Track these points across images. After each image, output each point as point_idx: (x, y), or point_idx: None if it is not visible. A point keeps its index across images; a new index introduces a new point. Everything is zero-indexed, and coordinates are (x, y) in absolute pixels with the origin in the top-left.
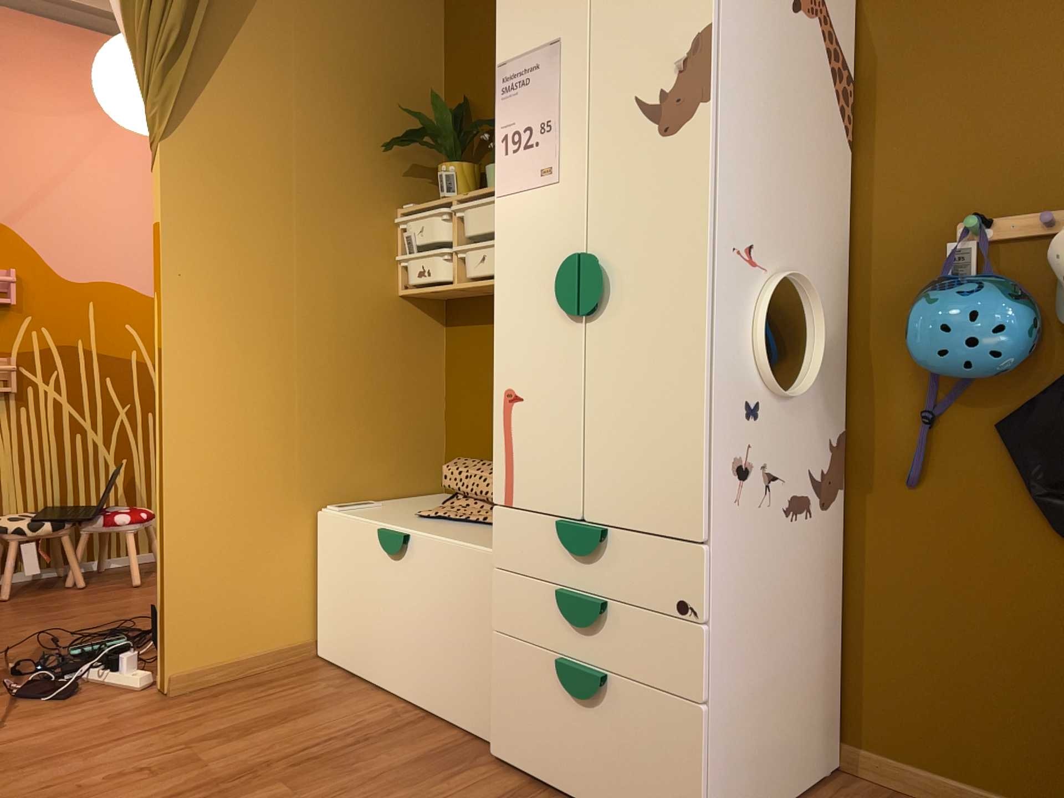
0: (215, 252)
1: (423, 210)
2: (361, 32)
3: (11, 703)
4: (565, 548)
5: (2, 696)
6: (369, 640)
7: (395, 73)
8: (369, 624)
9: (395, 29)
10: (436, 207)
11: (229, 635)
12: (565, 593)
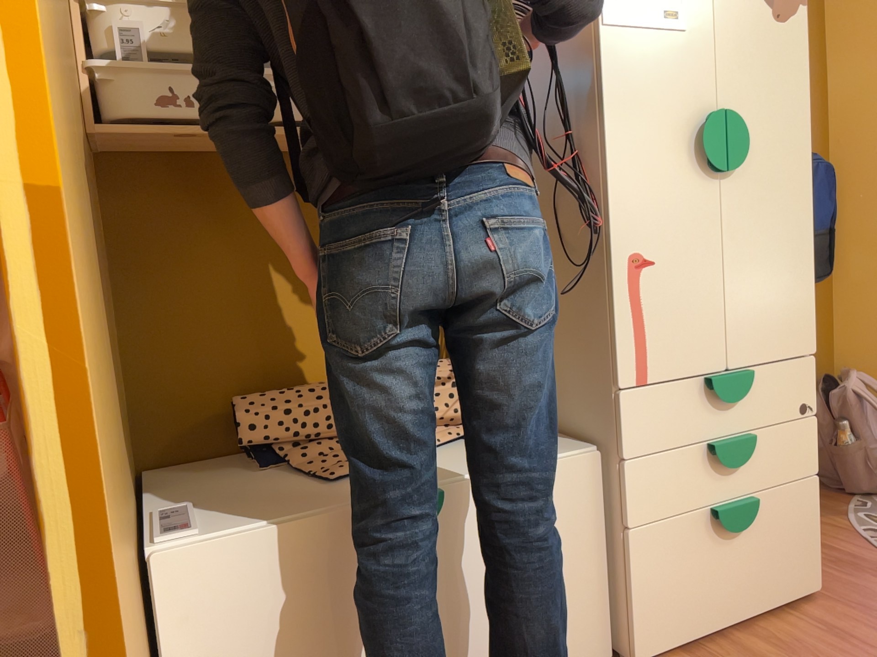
0: None
1: None
2: None
3: None
4: (724, 400)
5: None
6: None
7: None
8: None
9: None
10: None
11: None
12: (726, 443)
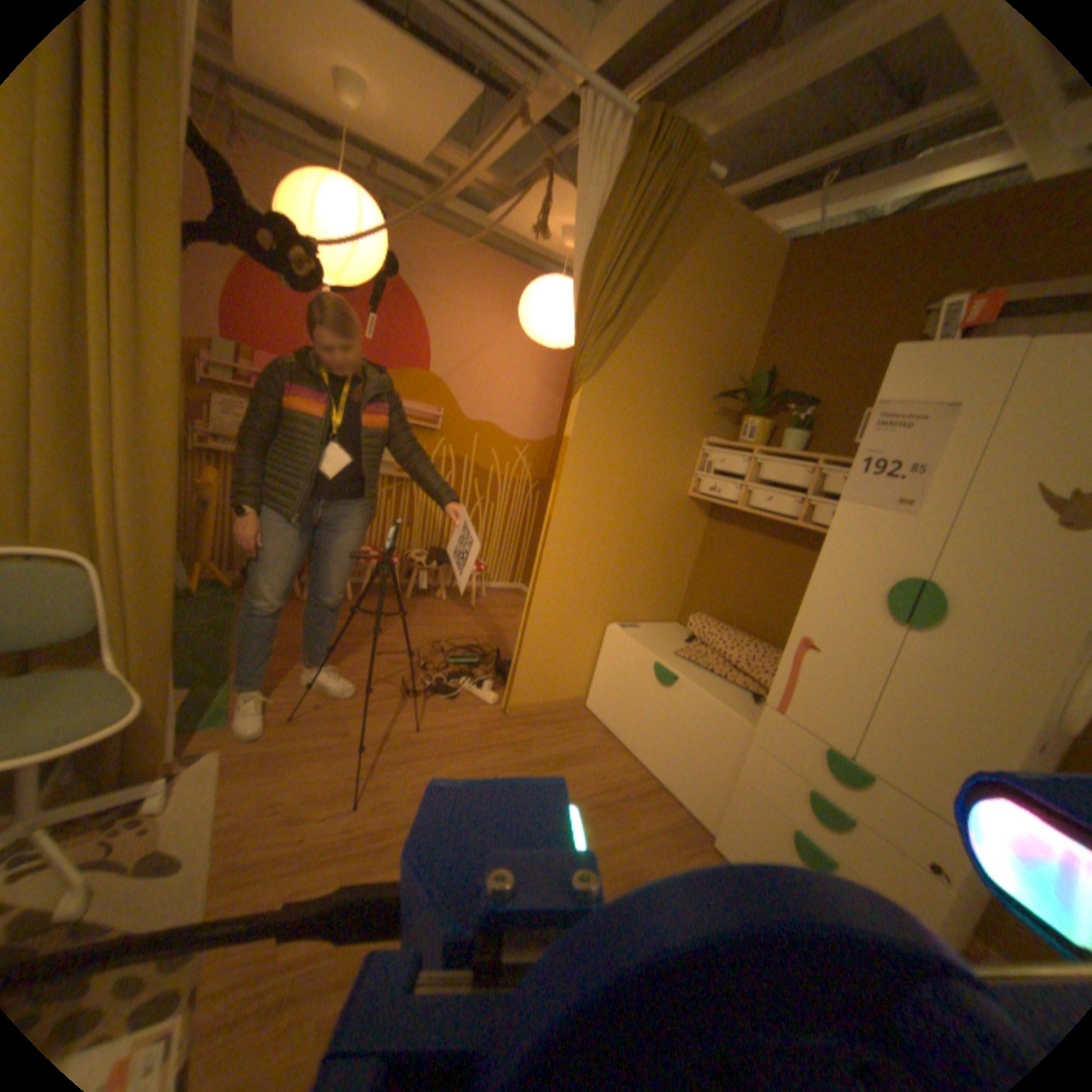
0: (593, 460)
1: (727, 447)
2: (718, 308)
3: (426, 695)
4: (831, 771)
5: (420, 687)
6: (628, 721)
7: (730, 340)
8: (631, 712)
9: (739, 307)
10: (739, 449)
11: (544, 688)
12: (819, 798)
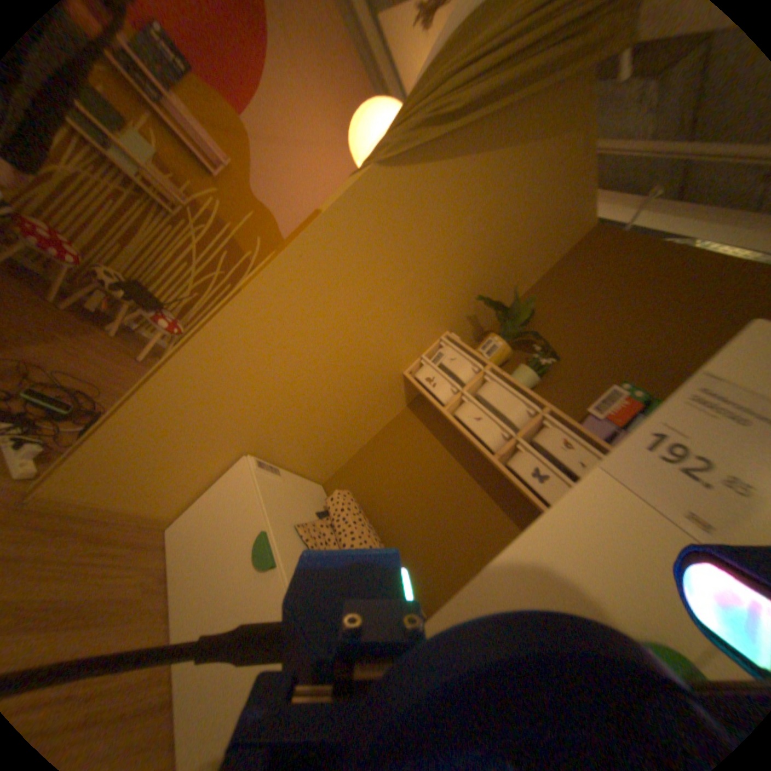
0: (335, 268)
1: (462, 352)
2: (526, 226)
3: None
4: None
5: None
6: (193, 585)
7: (516, 264)
8: (203, 575)
9: (538, 242)
10: (473, 360)
11: (115, 495)
12: None
